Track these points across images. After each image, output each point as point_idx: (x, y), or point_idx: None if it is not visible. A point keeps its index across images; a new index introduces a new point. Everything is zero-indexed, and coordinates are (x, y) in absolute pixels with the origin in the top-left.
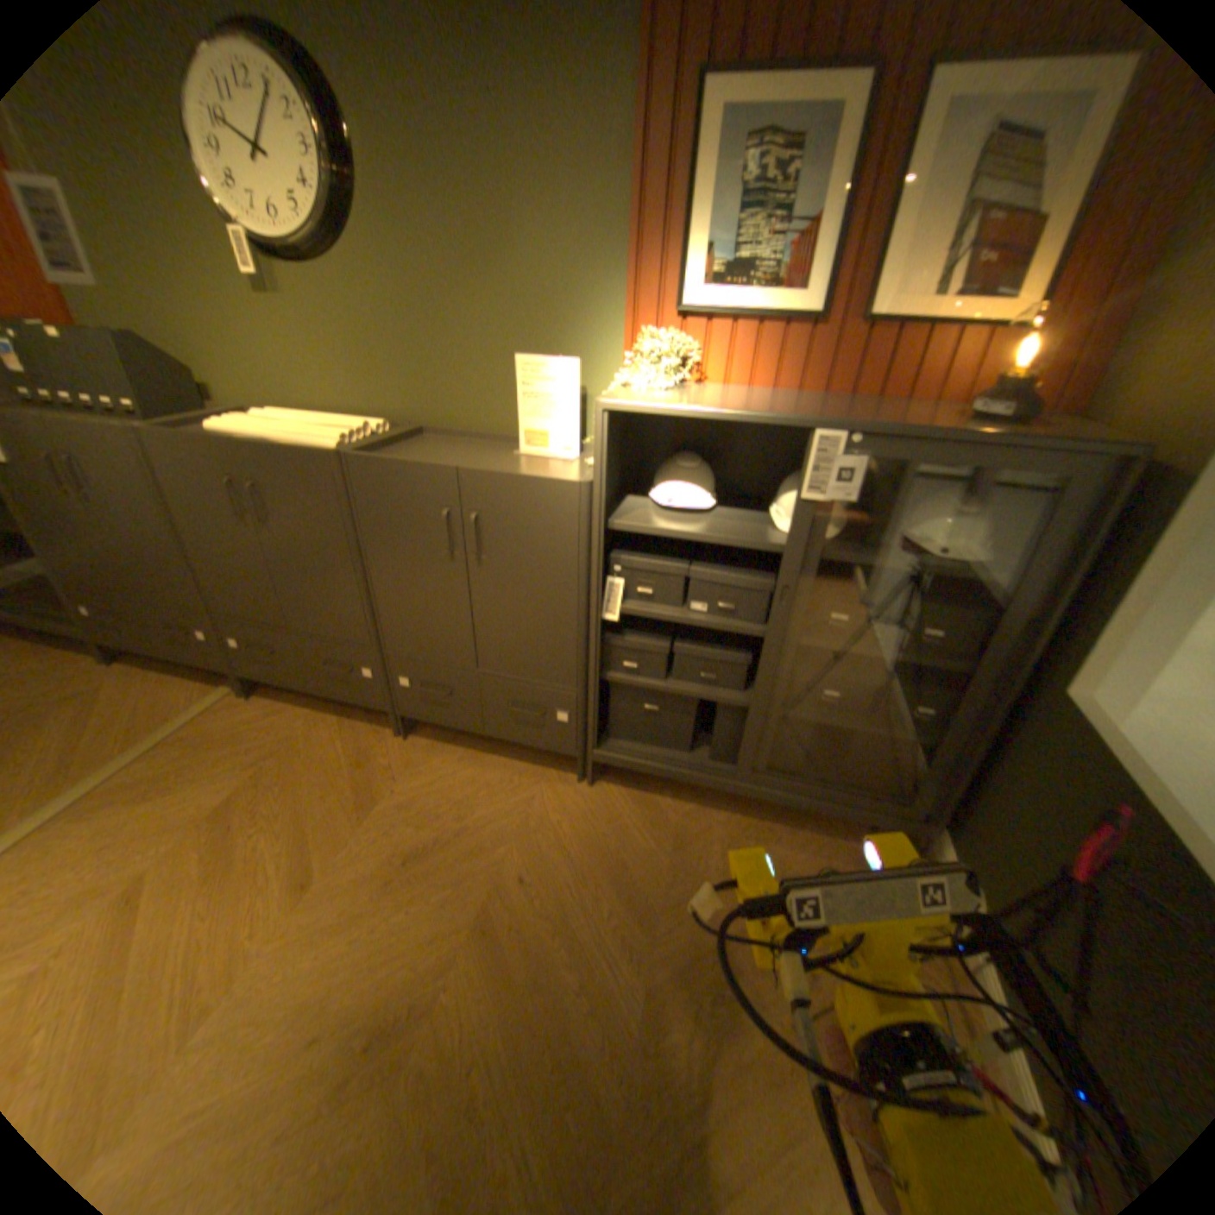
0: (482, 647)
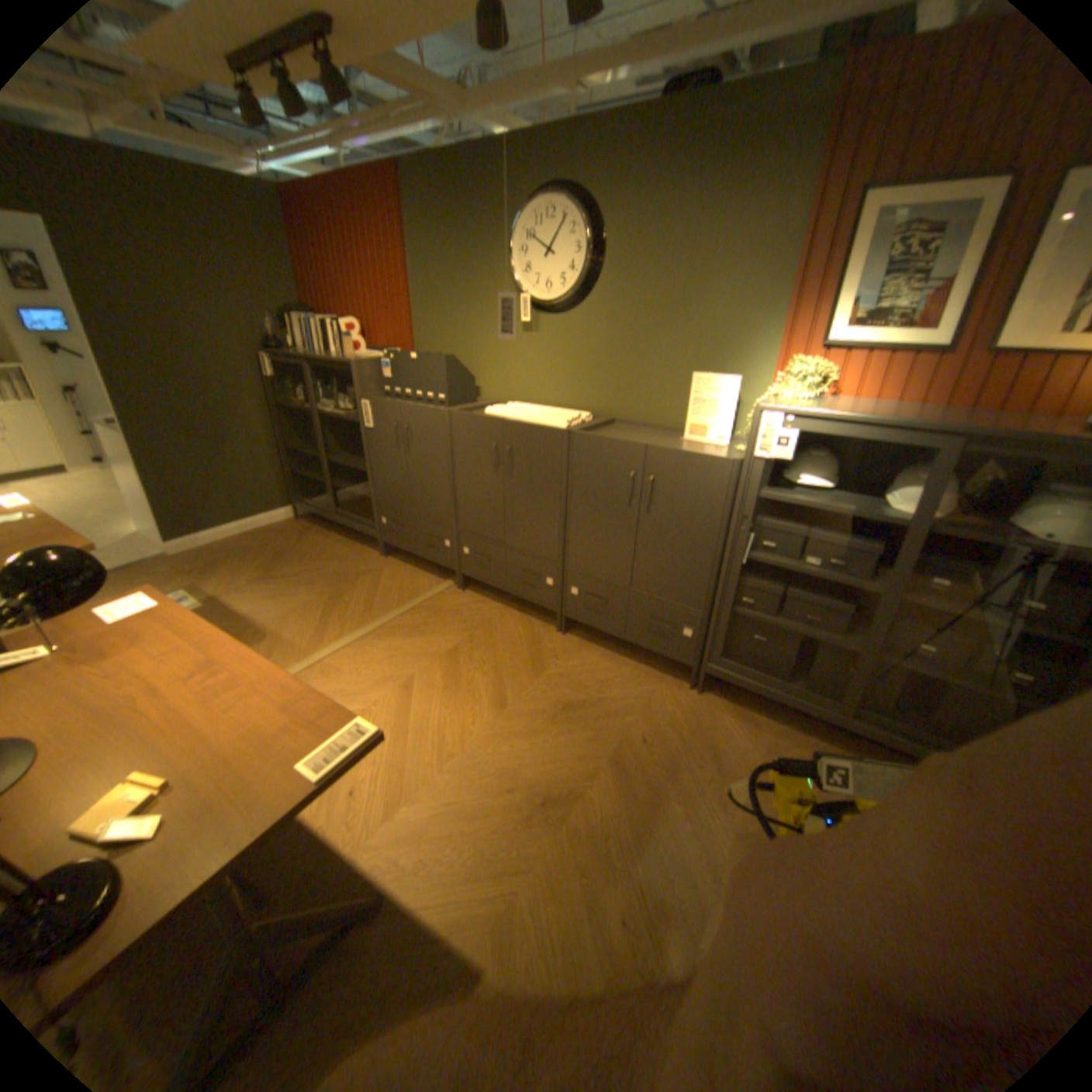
0: (640, 571)
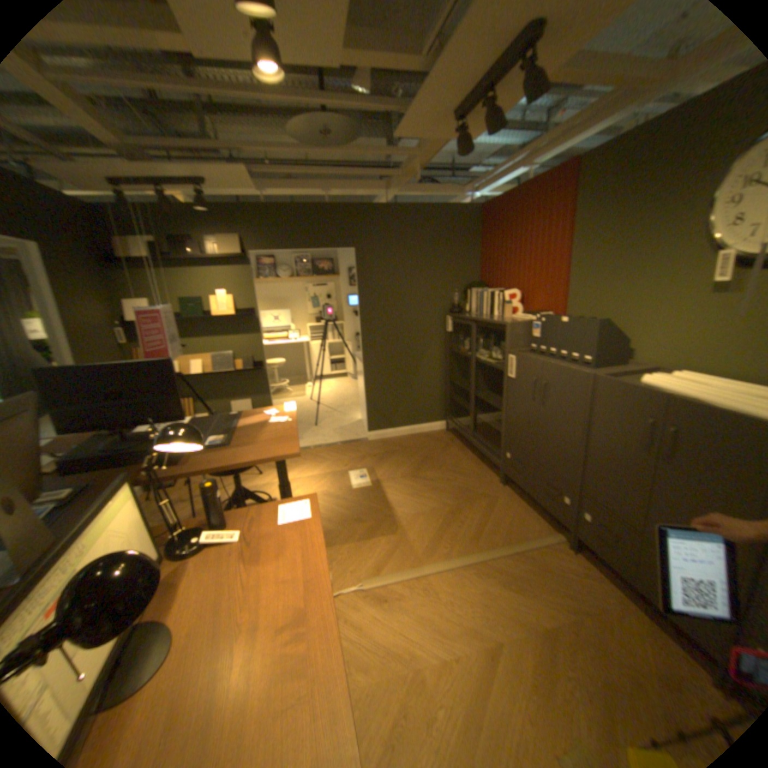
0: None
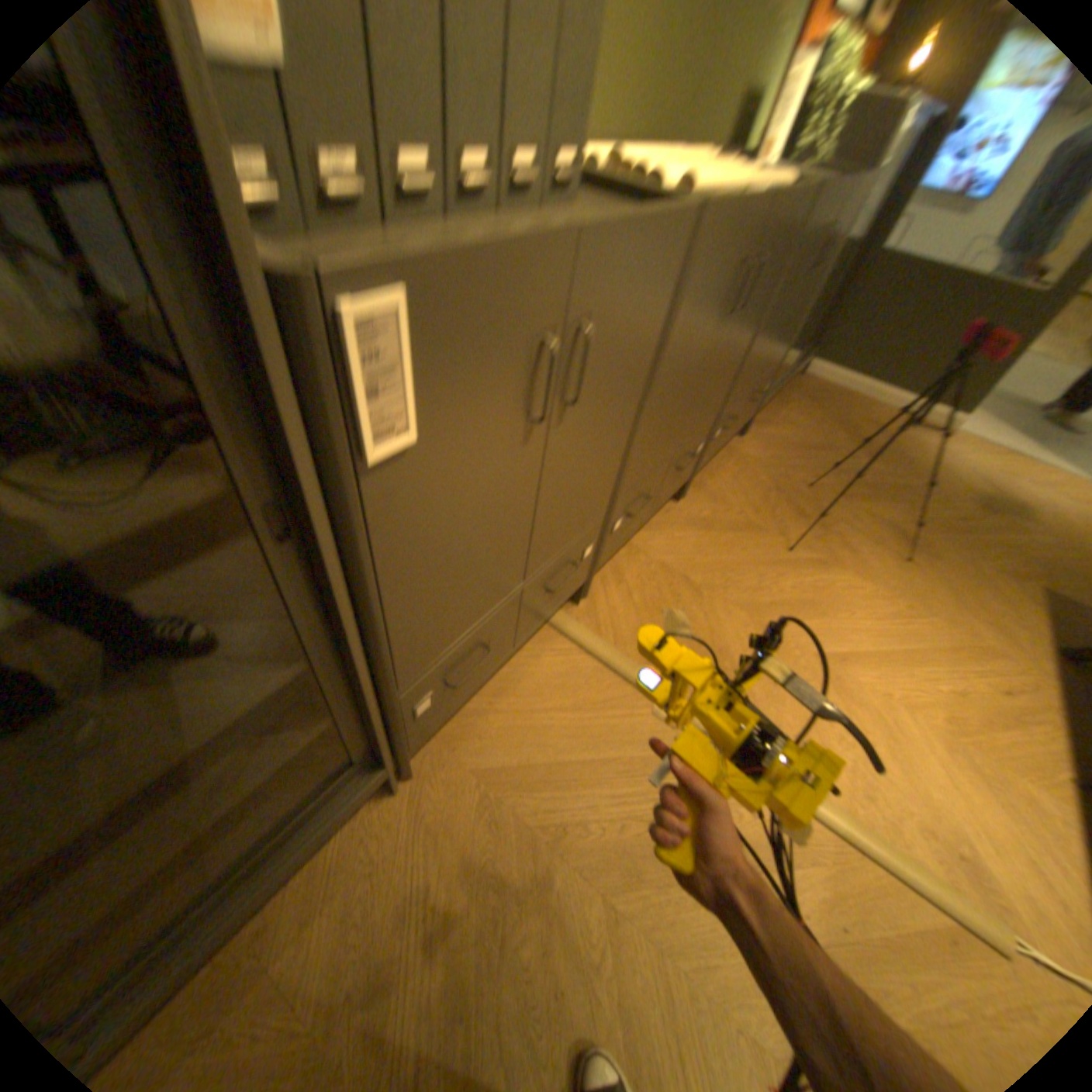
0: (770, 357)
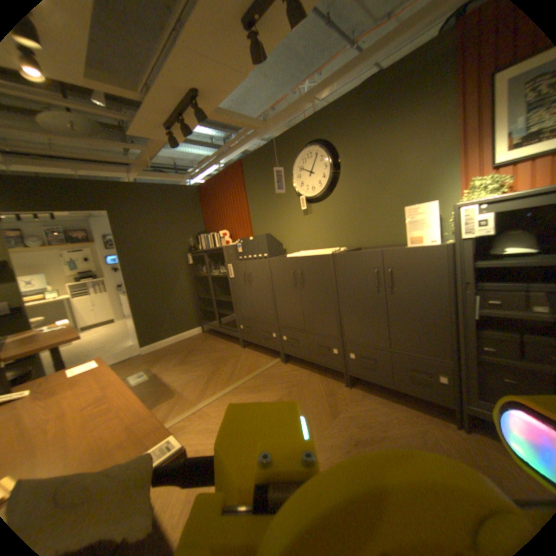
0: (394, 335)
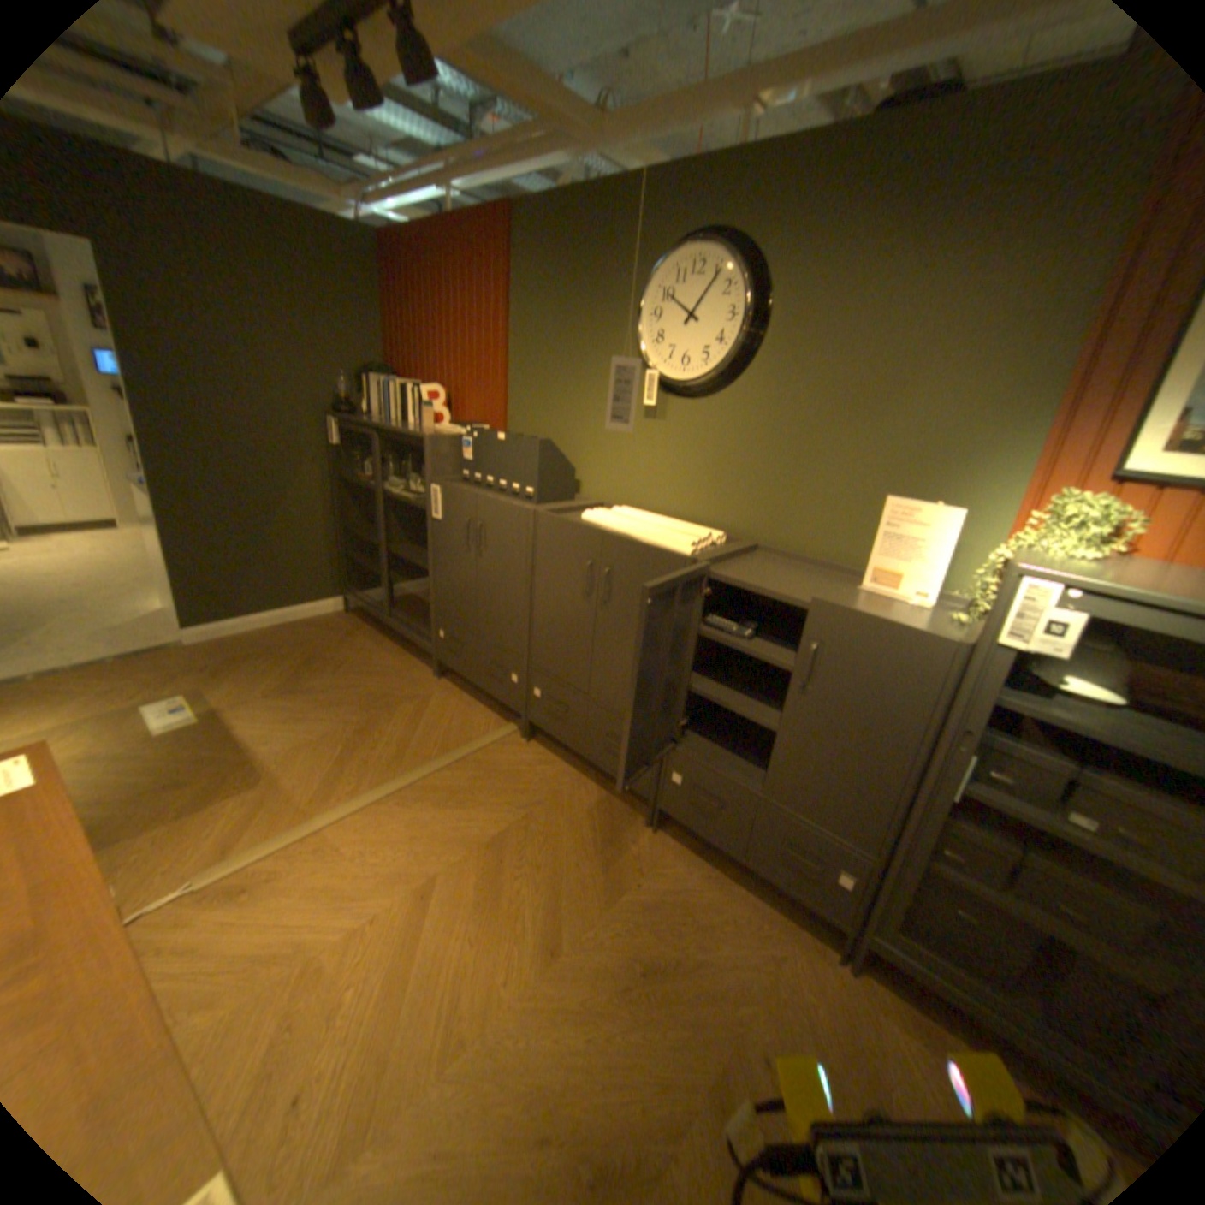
0: (773, 774)
